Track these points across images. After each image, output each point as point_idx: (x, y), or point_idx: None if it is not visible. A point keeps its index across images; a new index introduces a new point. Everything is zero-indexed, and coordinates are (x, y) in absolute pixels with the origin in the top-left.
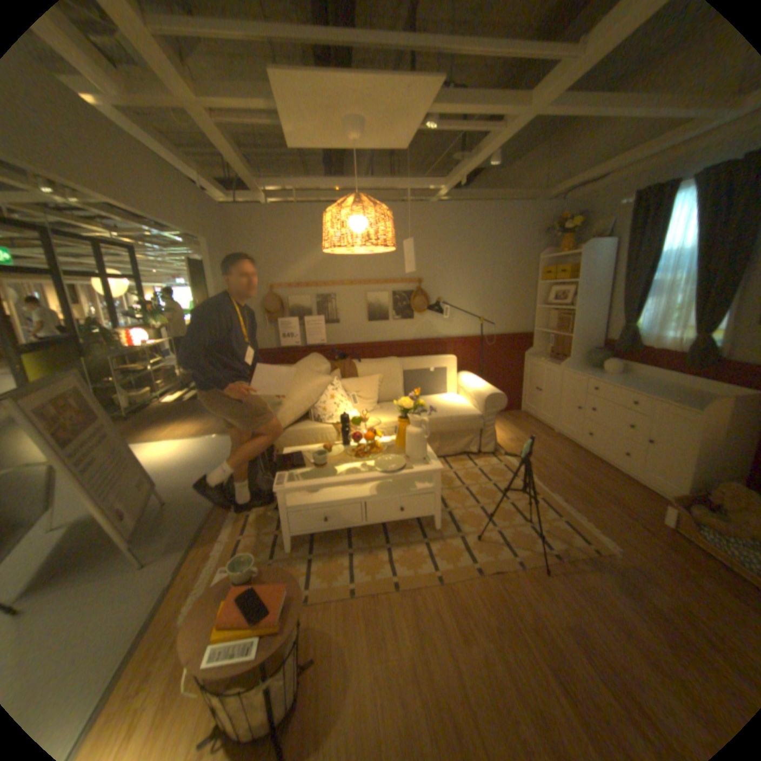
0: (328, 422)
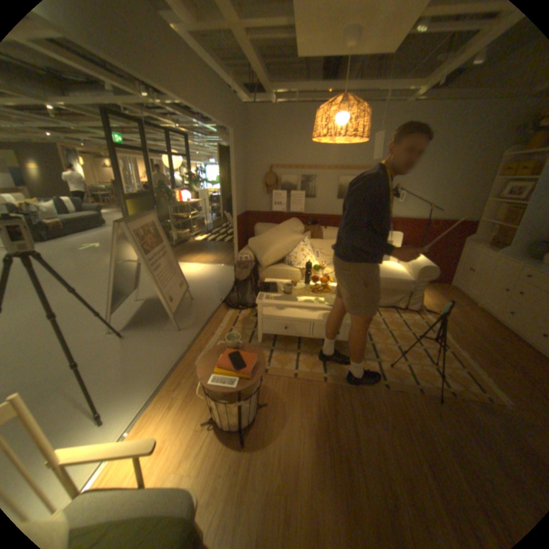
0: (297, 267)
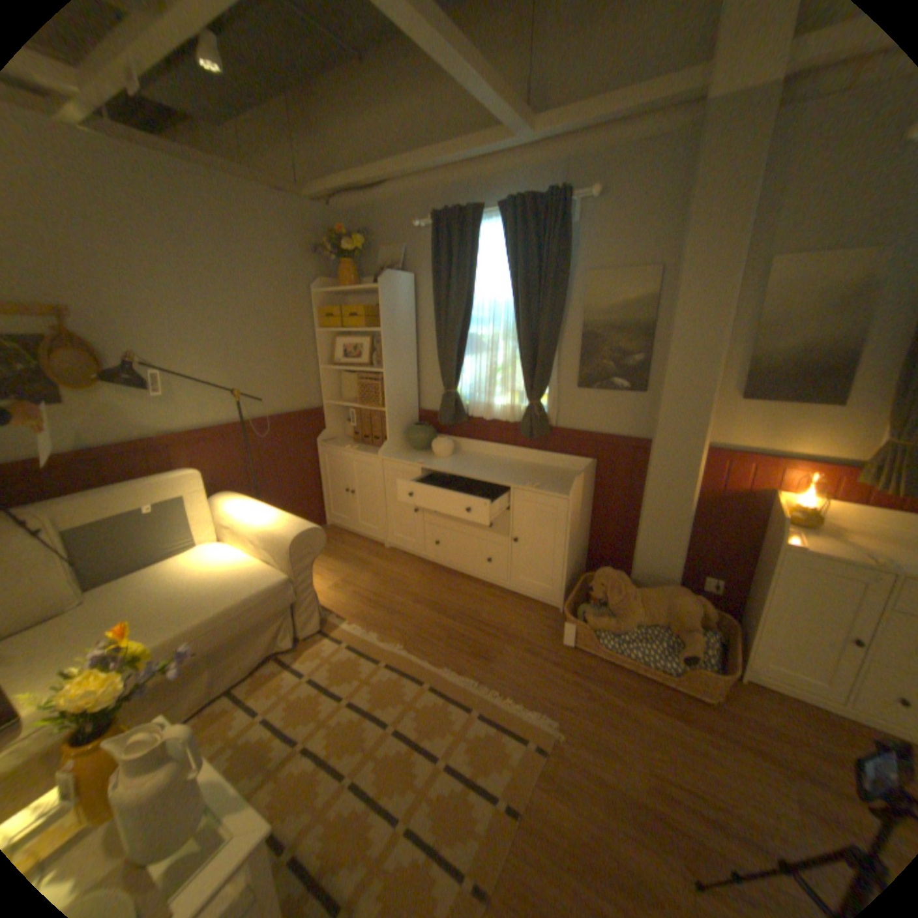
0: None
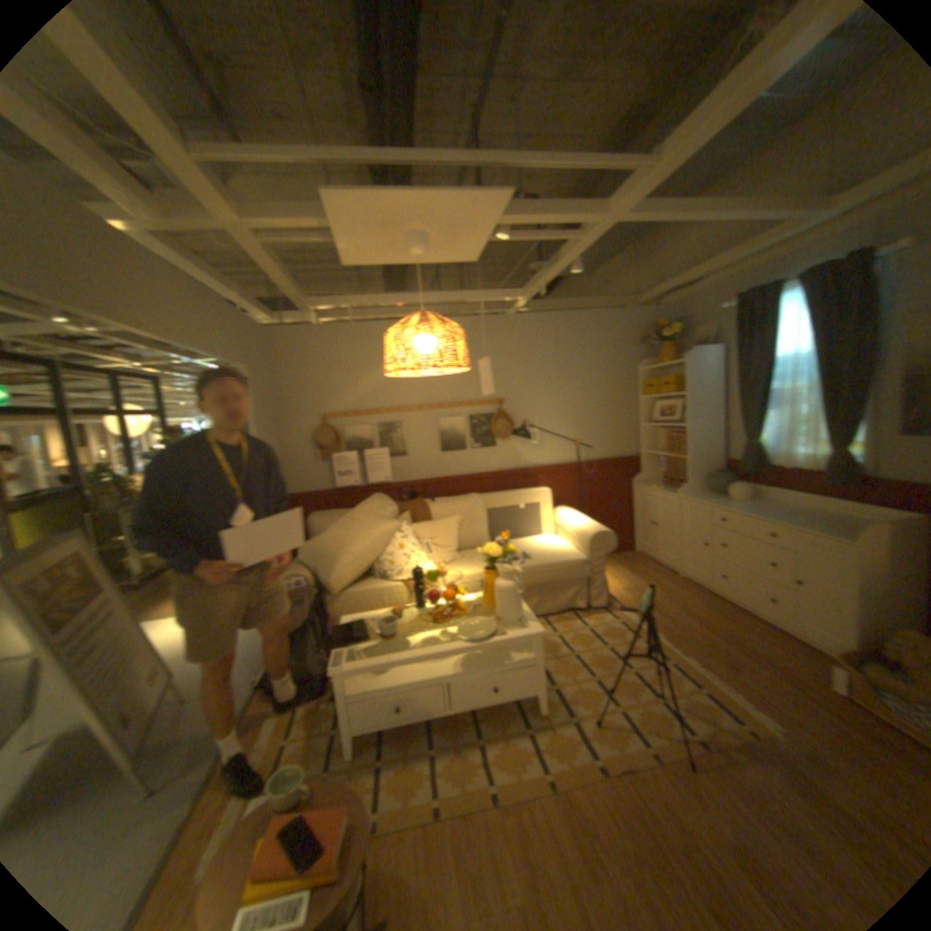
0: (398, 579)
